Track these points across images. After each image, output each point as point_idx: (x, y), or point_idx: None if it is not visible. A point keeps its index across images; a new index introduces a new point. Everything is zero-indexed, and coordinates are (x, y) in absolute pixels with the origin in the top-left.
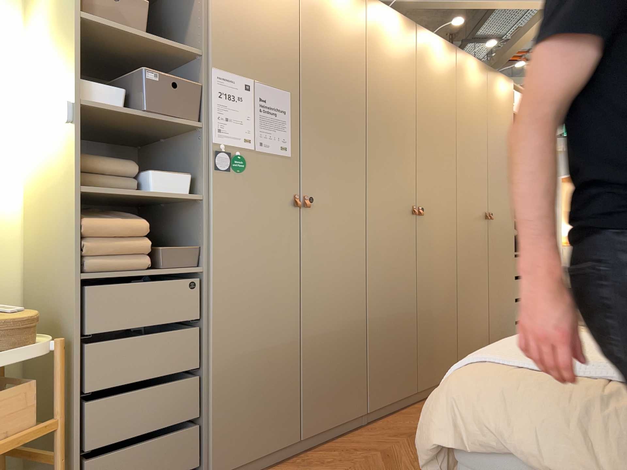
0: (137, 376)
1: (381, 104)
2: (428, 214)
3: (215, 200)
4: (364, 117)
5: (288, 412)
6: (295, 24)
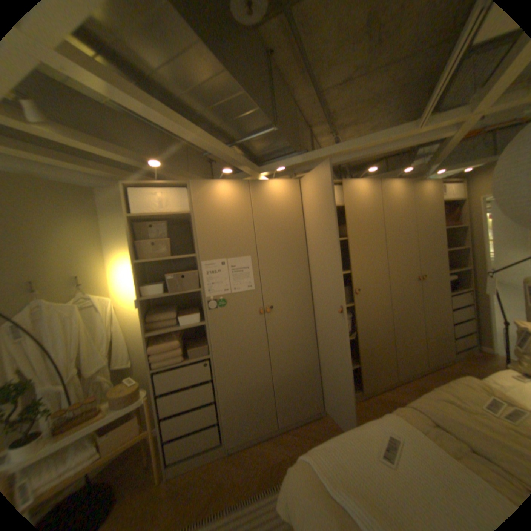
0: (183, 407)
1: (316, 240)
2: (363, 292)
3: (211, 323)
4: (304, 252)
5: (268, 416)
6: (250, 219)
